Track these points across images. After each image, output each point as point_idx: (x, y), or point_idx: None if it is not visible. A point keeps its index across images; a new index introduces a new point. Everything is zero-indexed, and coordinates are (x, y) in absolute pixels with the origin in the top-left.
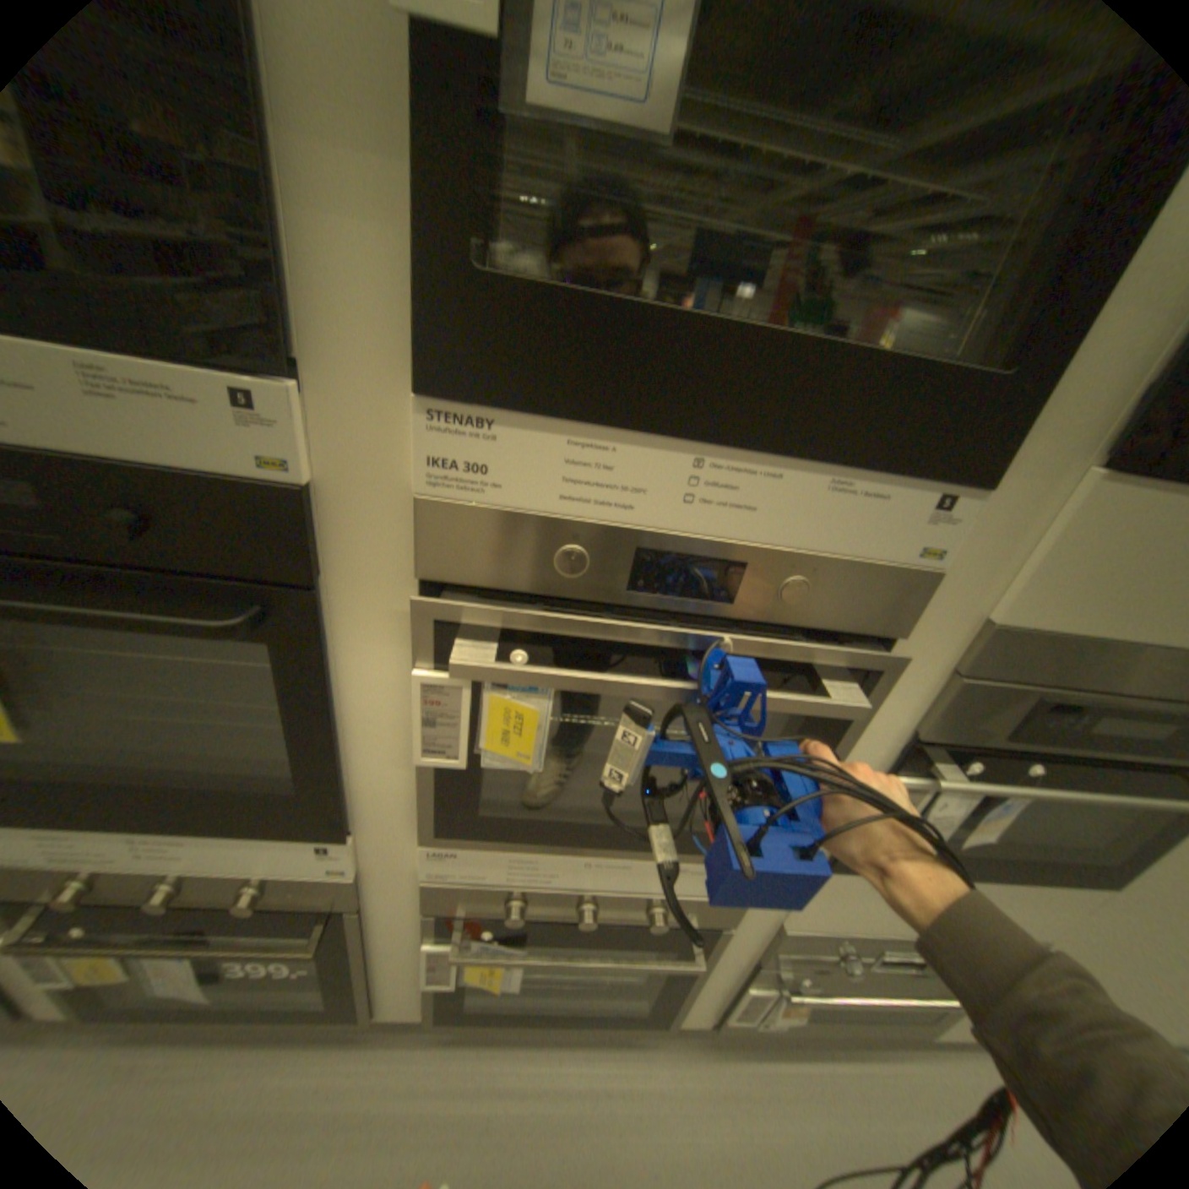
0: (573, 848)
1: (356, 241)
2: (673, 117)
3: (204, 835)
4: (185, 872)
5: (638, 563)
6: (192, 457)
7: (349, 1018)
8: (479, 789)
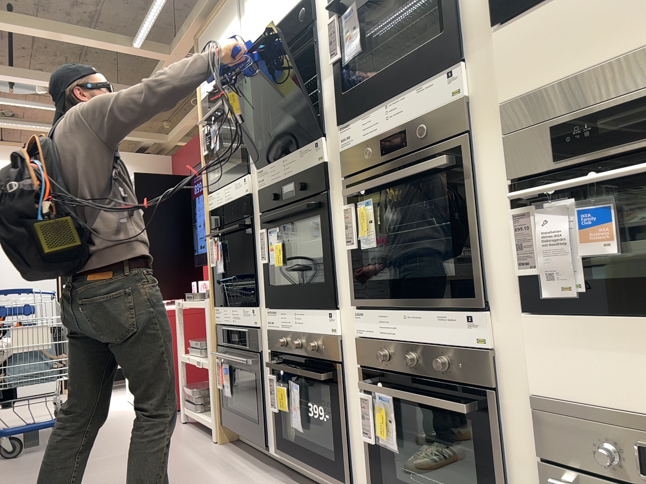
0: (395, 300)
1: (331, 104)
2: (359, 49)
3: (307, 308)
4: (303, 331)
5: (380, 145)
6: (310, 163)
7: (343, 478)
8: (364, 267)
